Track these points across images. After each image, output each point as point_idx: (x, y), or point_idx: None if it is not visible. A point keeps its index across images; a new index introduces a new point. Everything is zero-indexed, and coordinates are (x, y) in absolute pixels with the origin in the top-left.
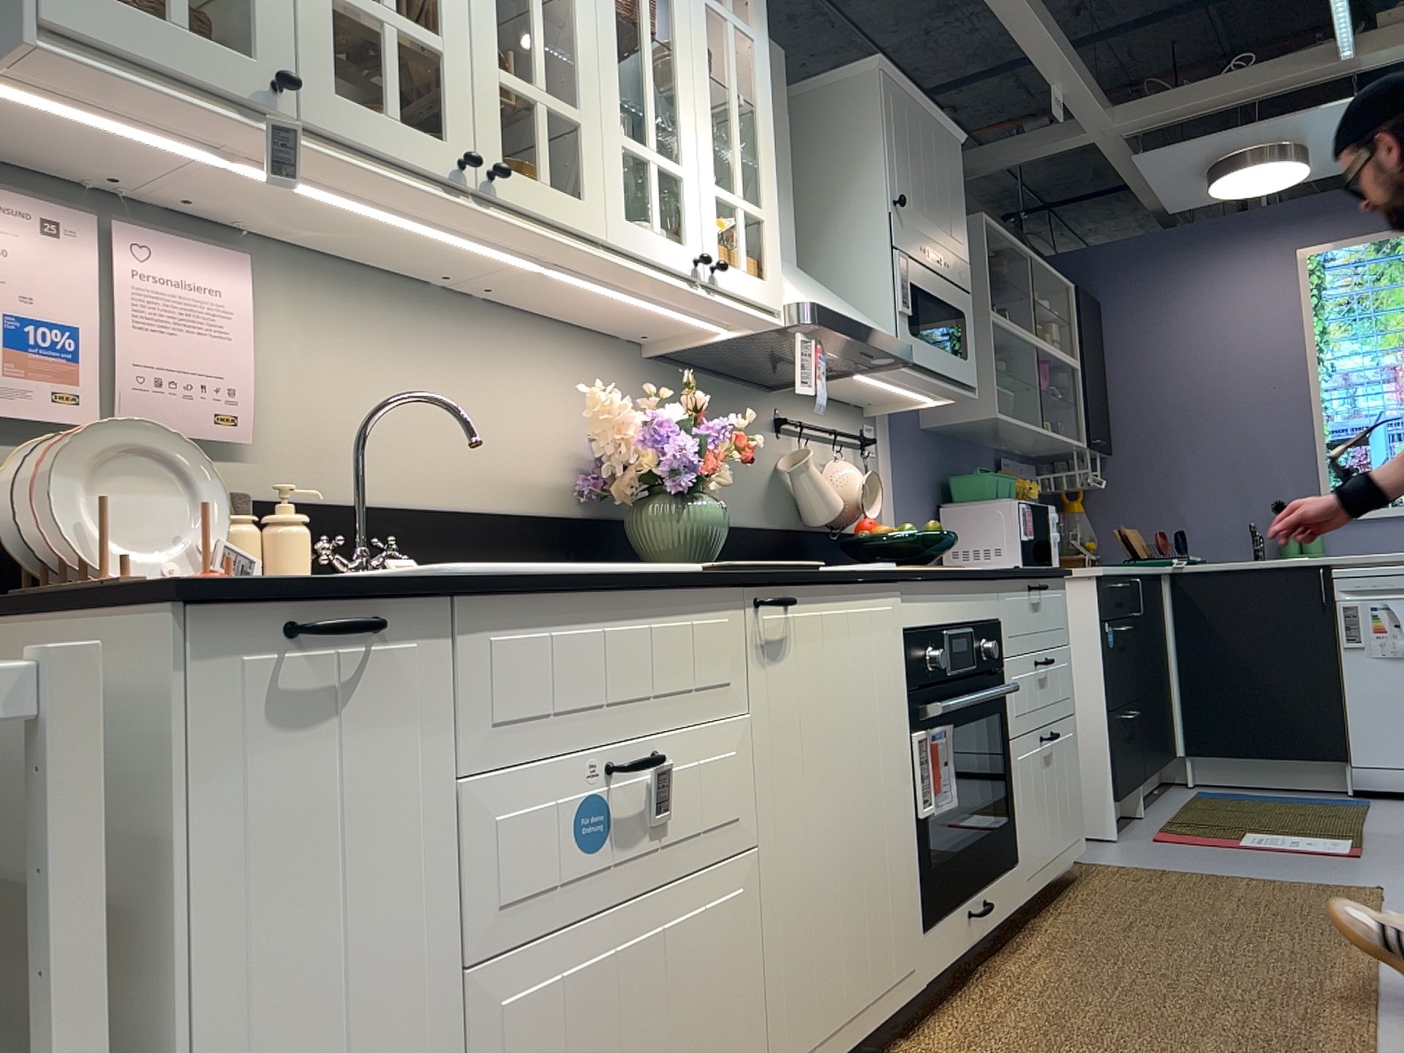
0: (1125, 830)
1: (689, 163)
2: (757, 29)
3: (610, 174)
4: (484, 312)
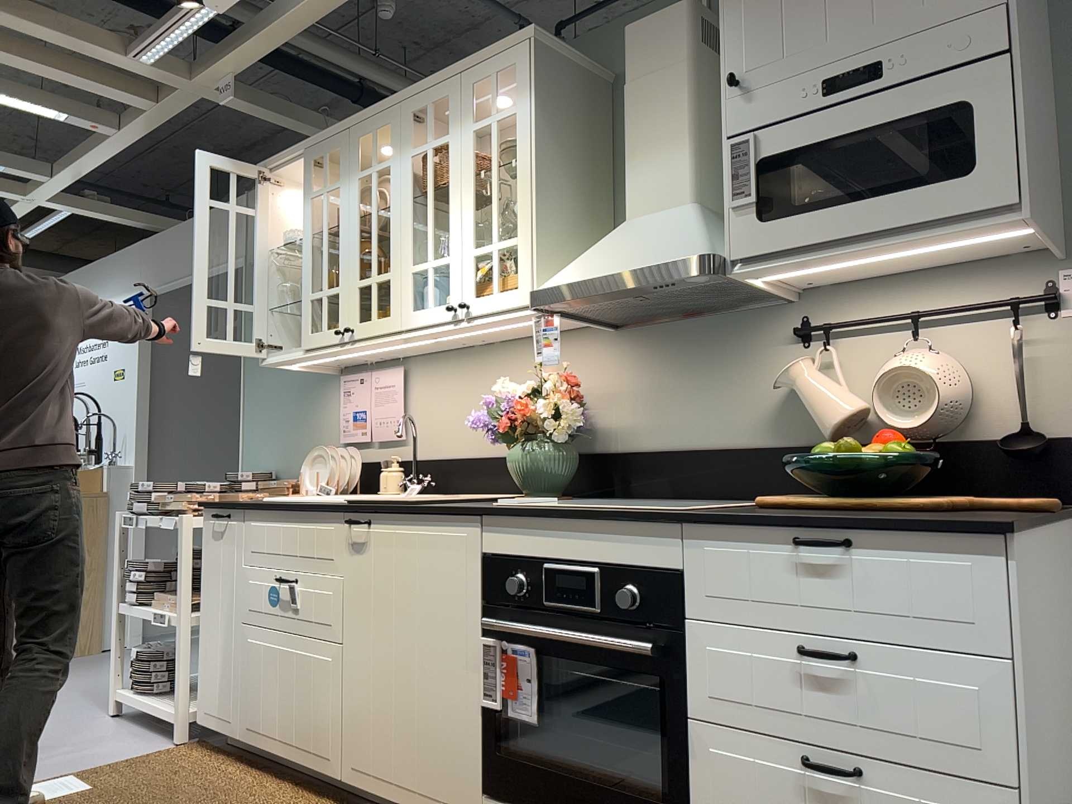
0: None
1: (452, 249)
2: (517, 101)
3: (402, 292)
4: (498, 347)
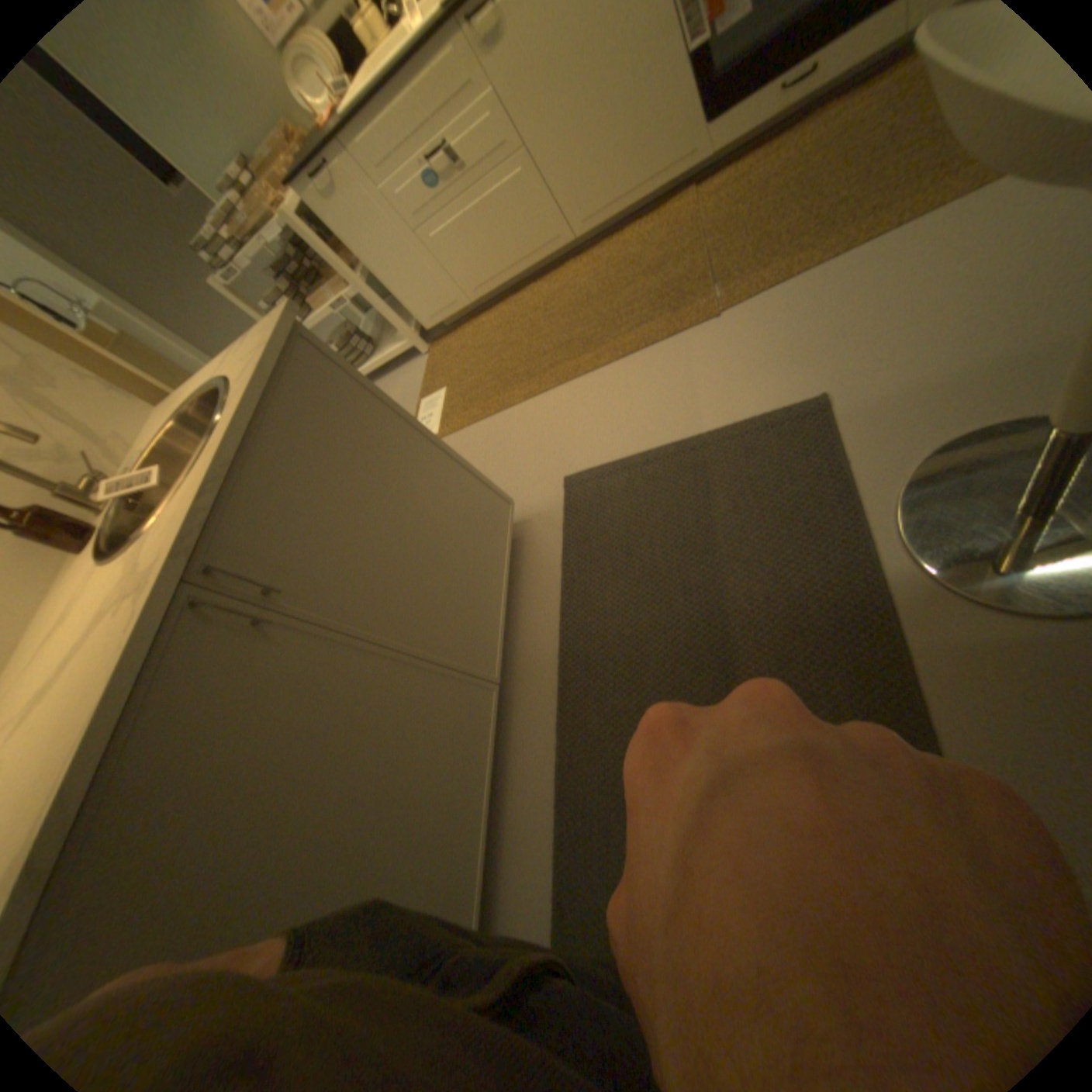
0: None
1: None
2: None
3: None
4: None
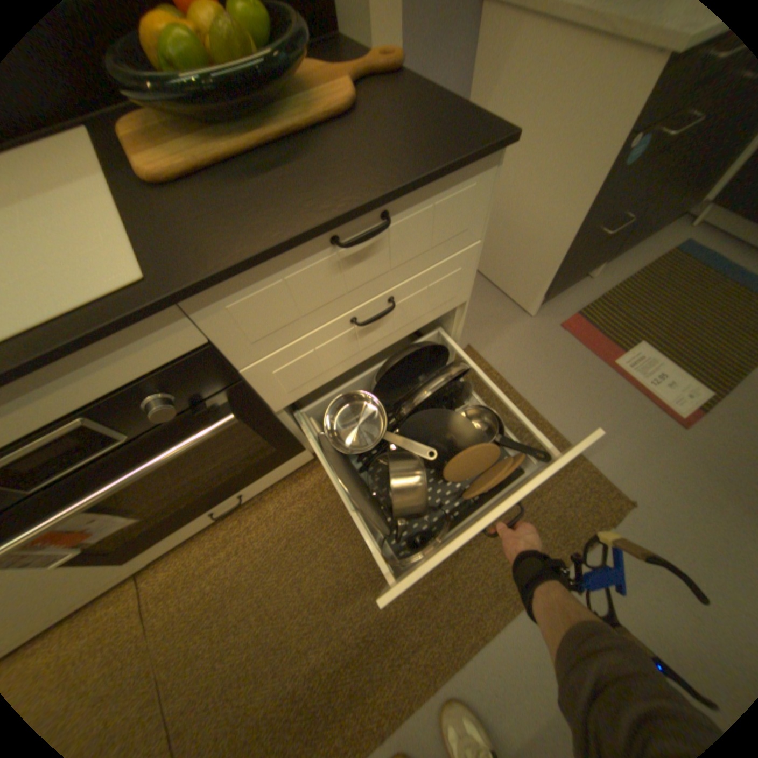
0: (557, 298)
1: None
2: None
3: None
4: None
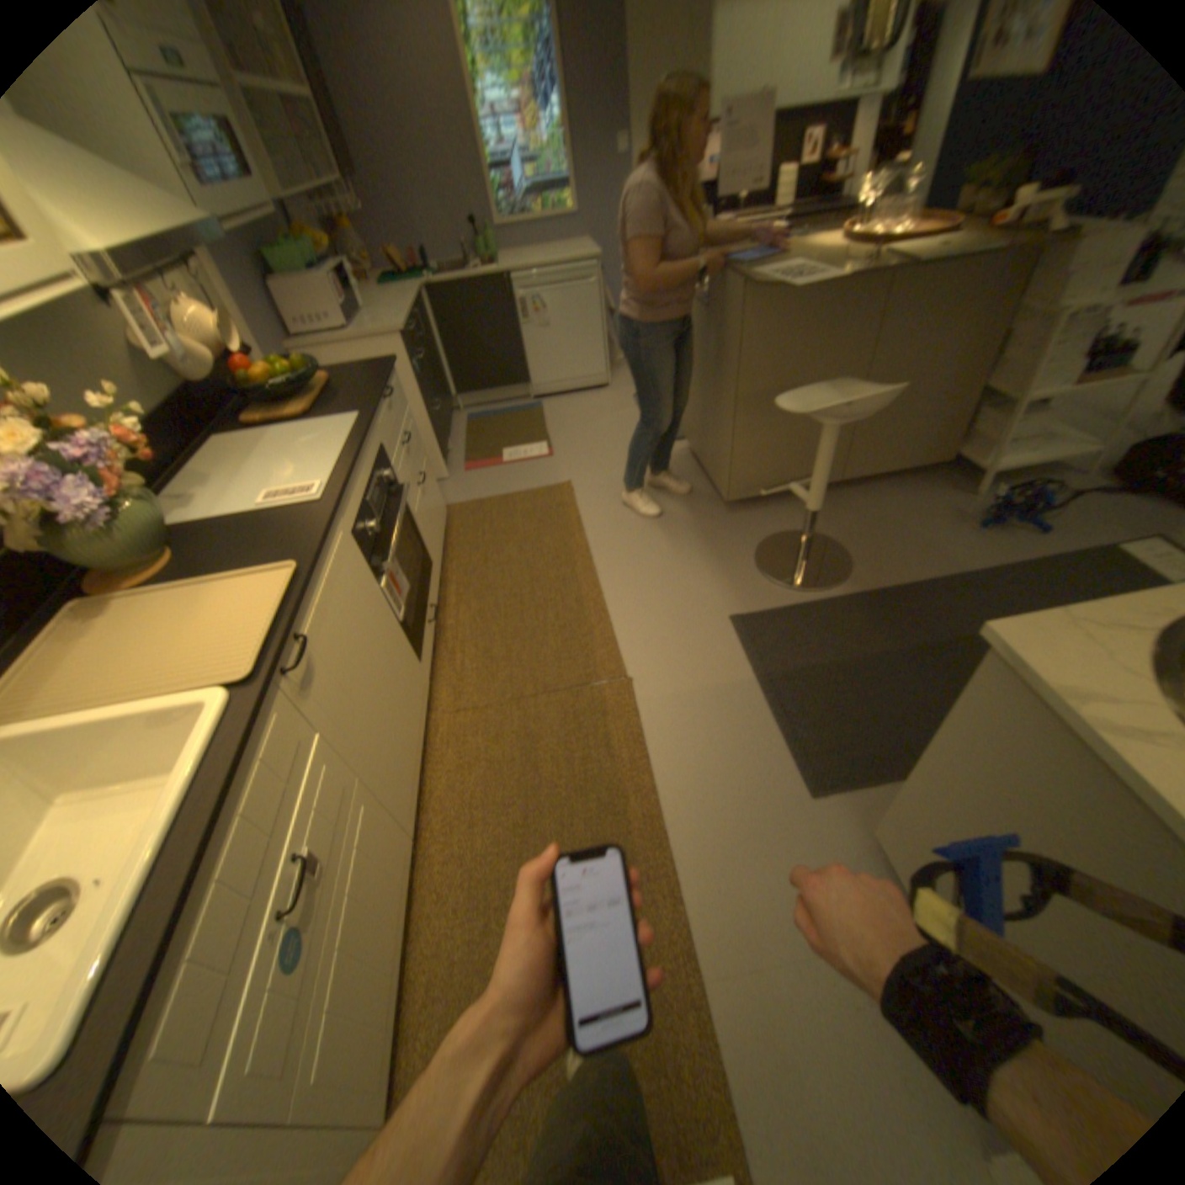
0: (447, 469)
1: None
2: None
3: None
4: None
